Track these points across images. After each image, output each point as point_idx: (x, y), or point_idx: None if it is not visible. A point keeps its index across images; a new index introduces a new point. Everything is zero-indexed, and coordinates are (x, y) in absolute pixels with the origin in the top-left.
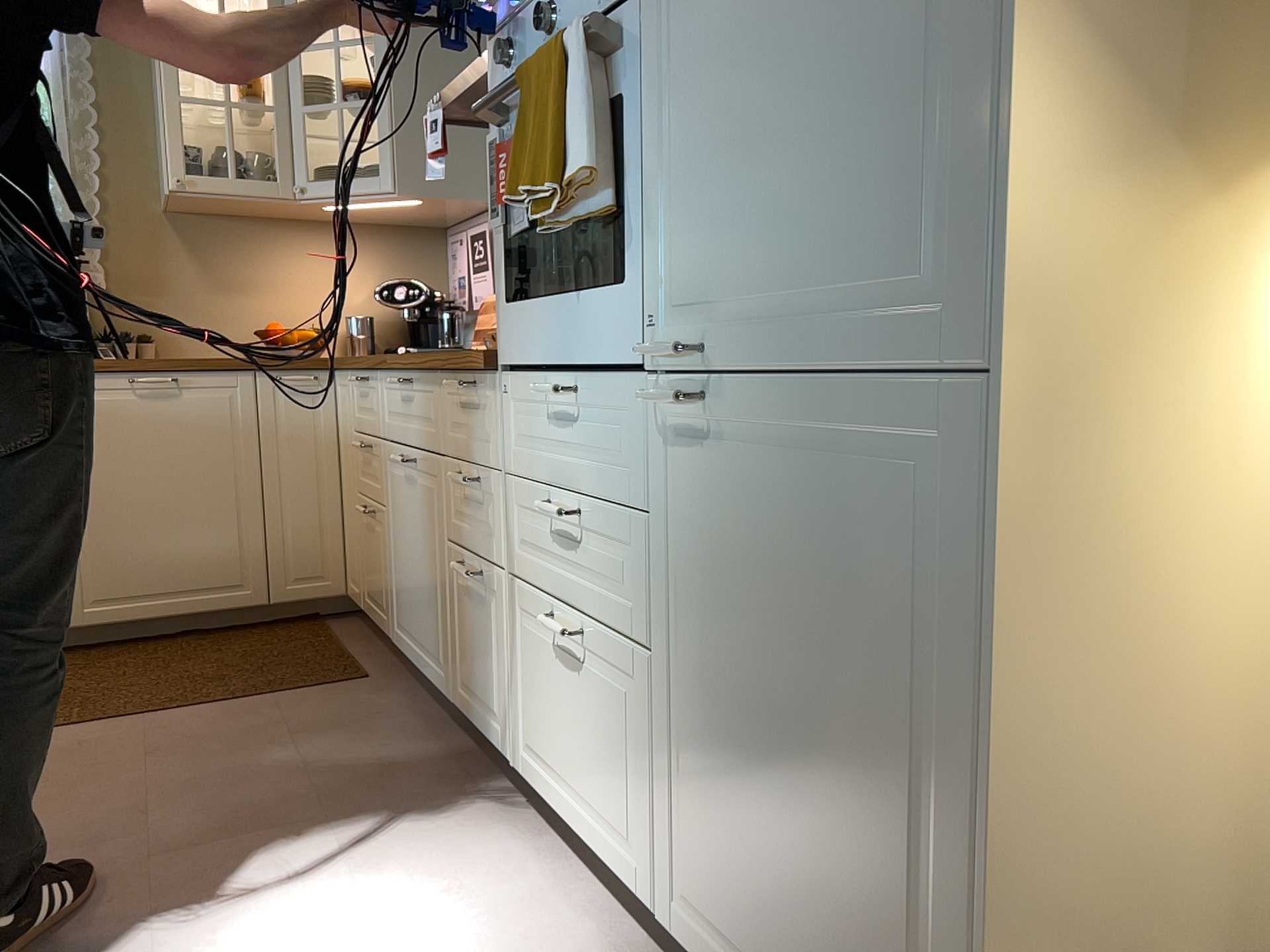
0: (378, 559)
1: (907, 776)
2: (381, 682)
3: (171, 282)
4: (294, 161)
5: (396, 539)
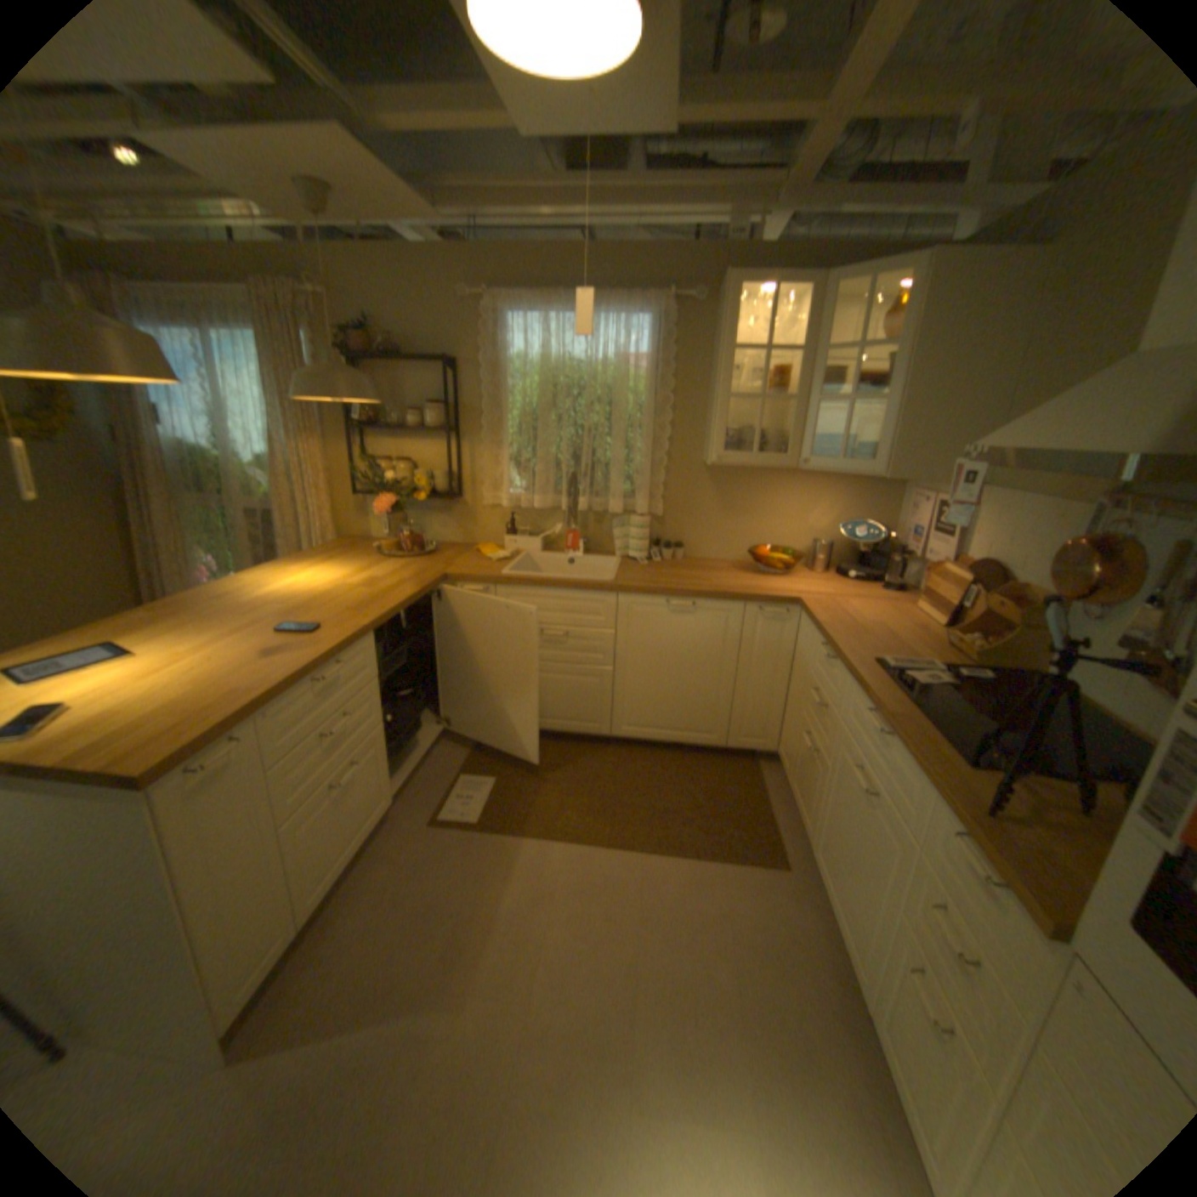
0: (814, 786)
1: None
2: (799, 882)
3: (700, 508)
4: (803, 438)
5: (837, 807)
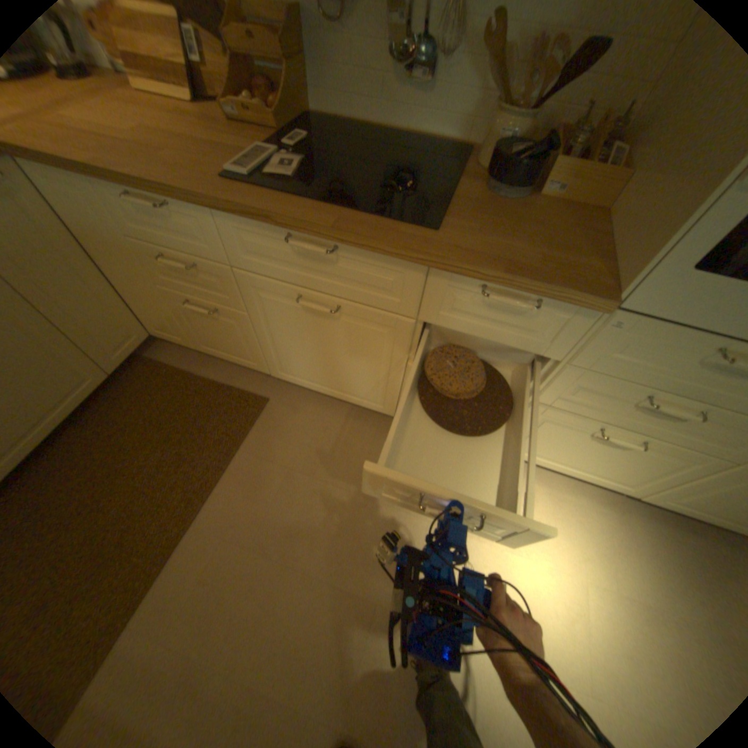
0: (232, 336)
1: None
2: (278, 397)
3: None
4: None
5: (280, 336)
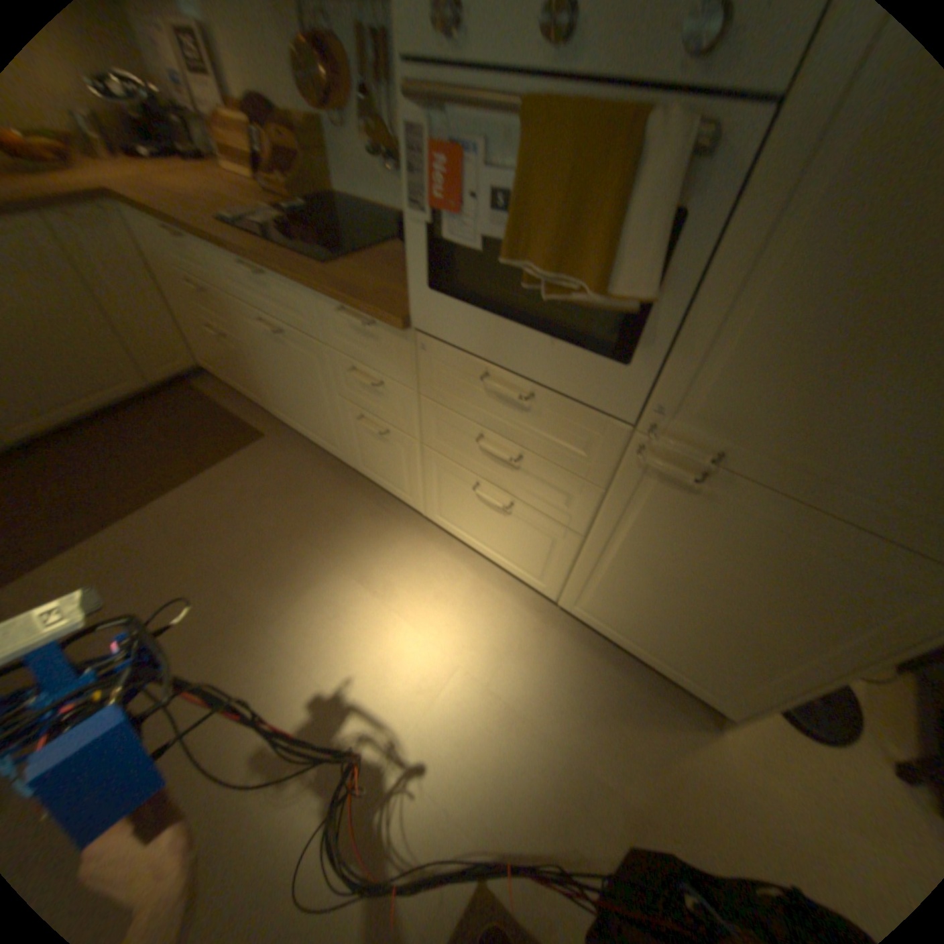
0: (235, 364)
1: (782, 643)
2: (270, 436)
3: None
4: None
5: (259, 363)
